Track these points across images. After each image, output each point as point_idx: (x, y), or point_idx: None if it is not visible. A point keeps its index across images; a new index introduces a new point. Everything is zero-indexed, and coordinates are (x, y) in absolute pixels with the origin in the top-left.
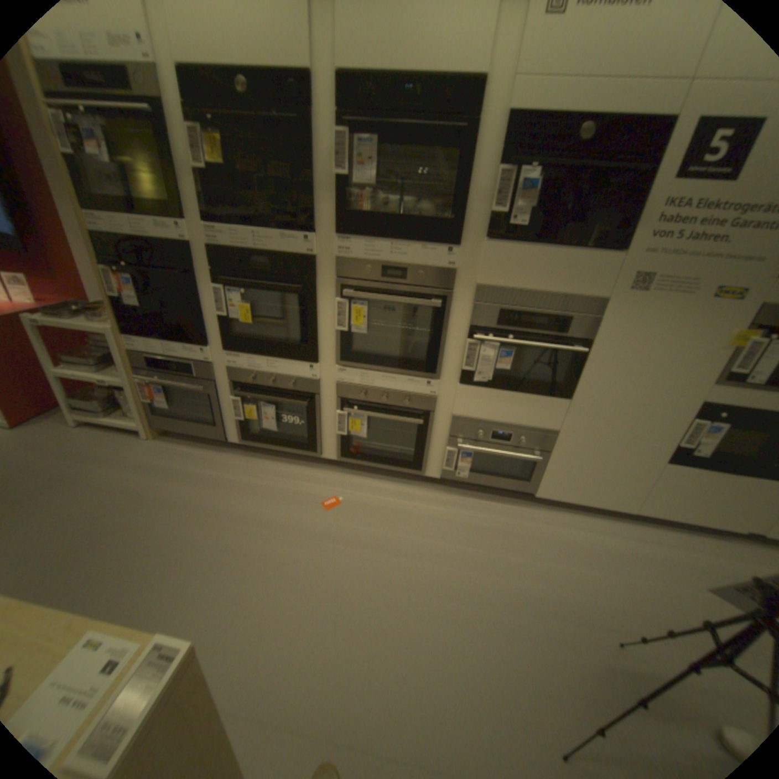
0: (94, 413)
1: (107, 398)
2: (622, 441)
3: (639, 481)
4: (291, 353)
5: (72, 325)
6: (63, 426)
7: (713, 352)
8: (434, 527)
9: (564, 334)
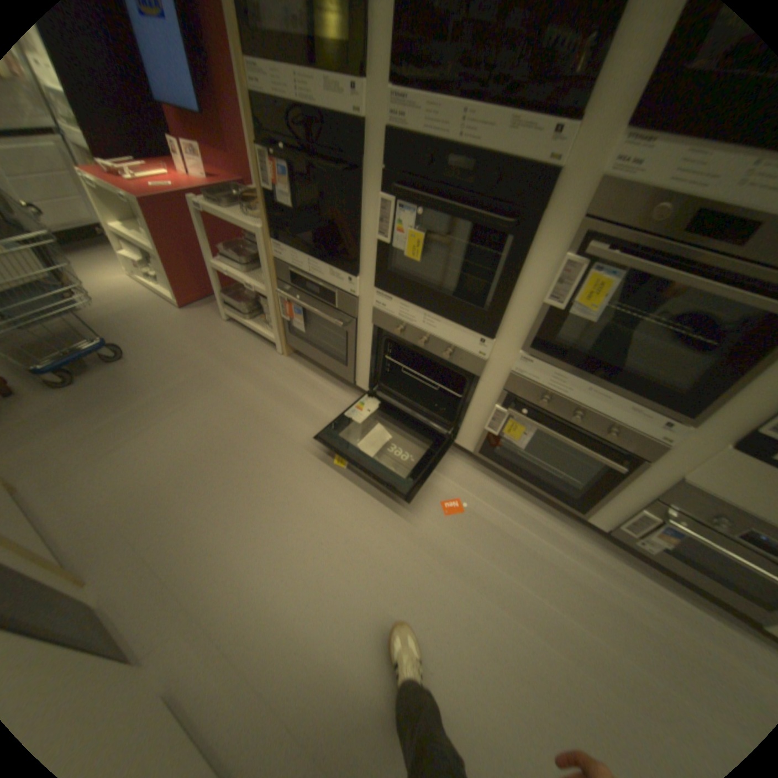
0: (241, 313)
1: (255, 298)
2: None
3: None
4: (462, 314)
5: (228, 216)
6: (218, 316)
7: None
8: (582, 599)
9: None
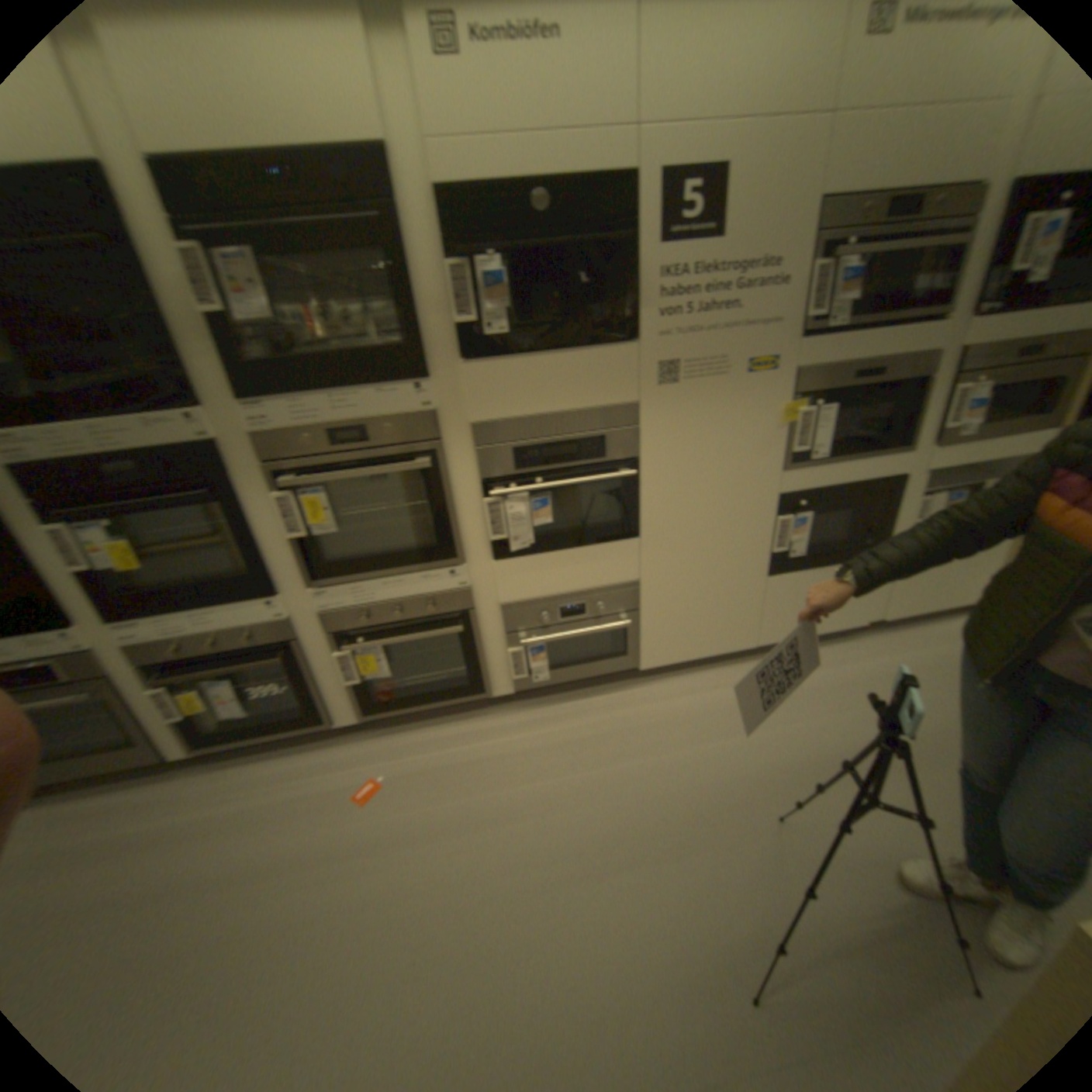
0: None
1: None
2: (709, 568)
3: (743, 608)
4: (222, 594)
5: None
6: None
7: (766, 436)
8: (521, 765)
9: (600, 459)
